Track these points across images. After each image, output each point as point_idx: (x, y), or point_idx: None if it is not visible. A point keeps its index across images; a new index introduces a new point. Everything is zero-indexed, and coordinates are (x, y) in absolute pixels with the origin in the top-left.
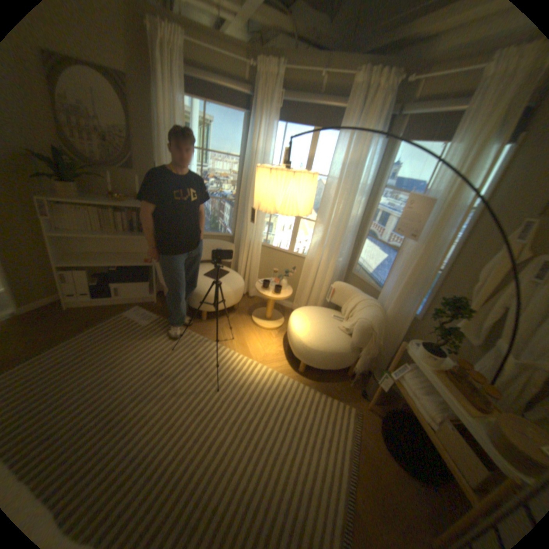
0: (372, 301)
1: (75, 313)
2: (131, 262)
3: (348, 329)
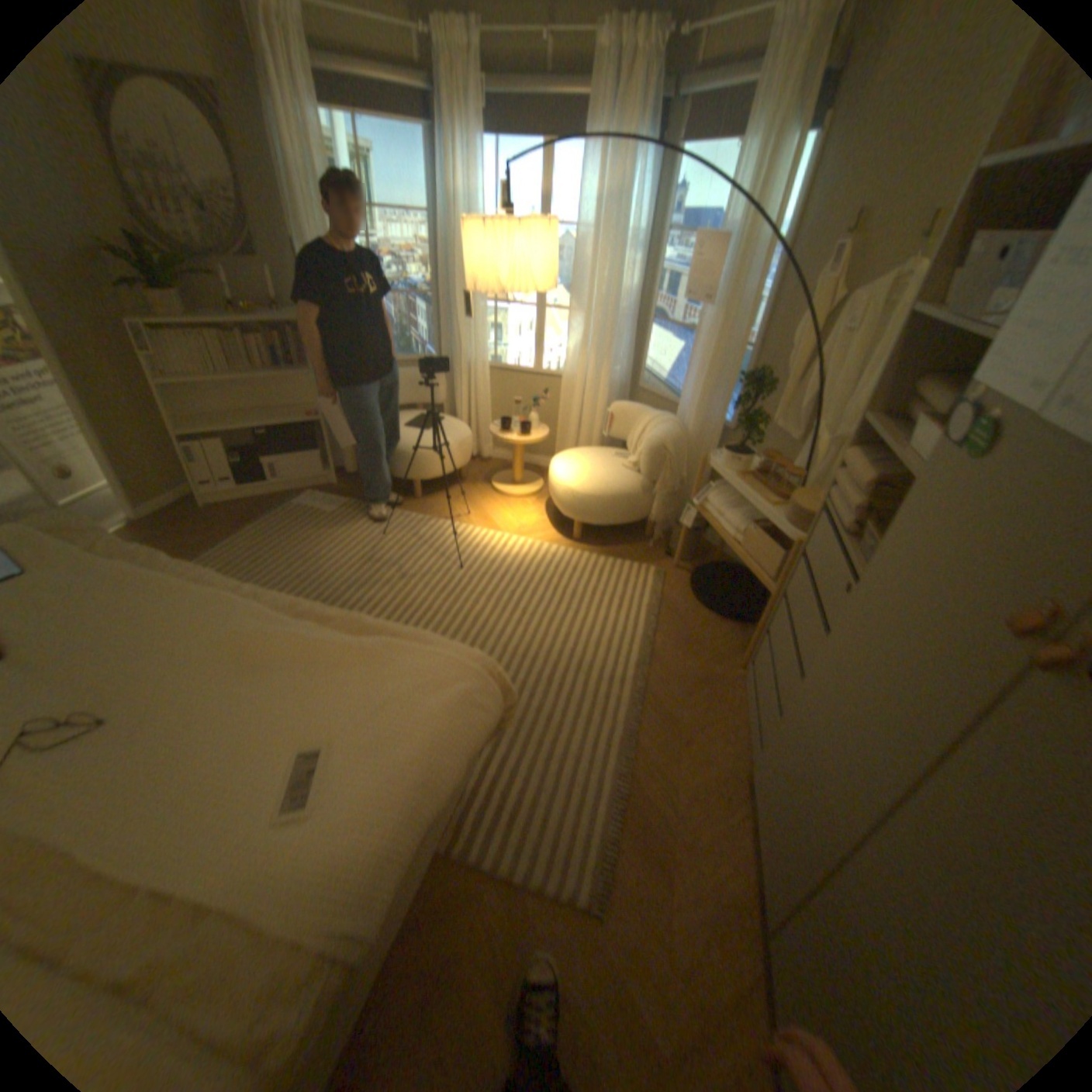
0: (666, 416)
1: (219, 508)
2: (286, 417)
3: (636, 463)
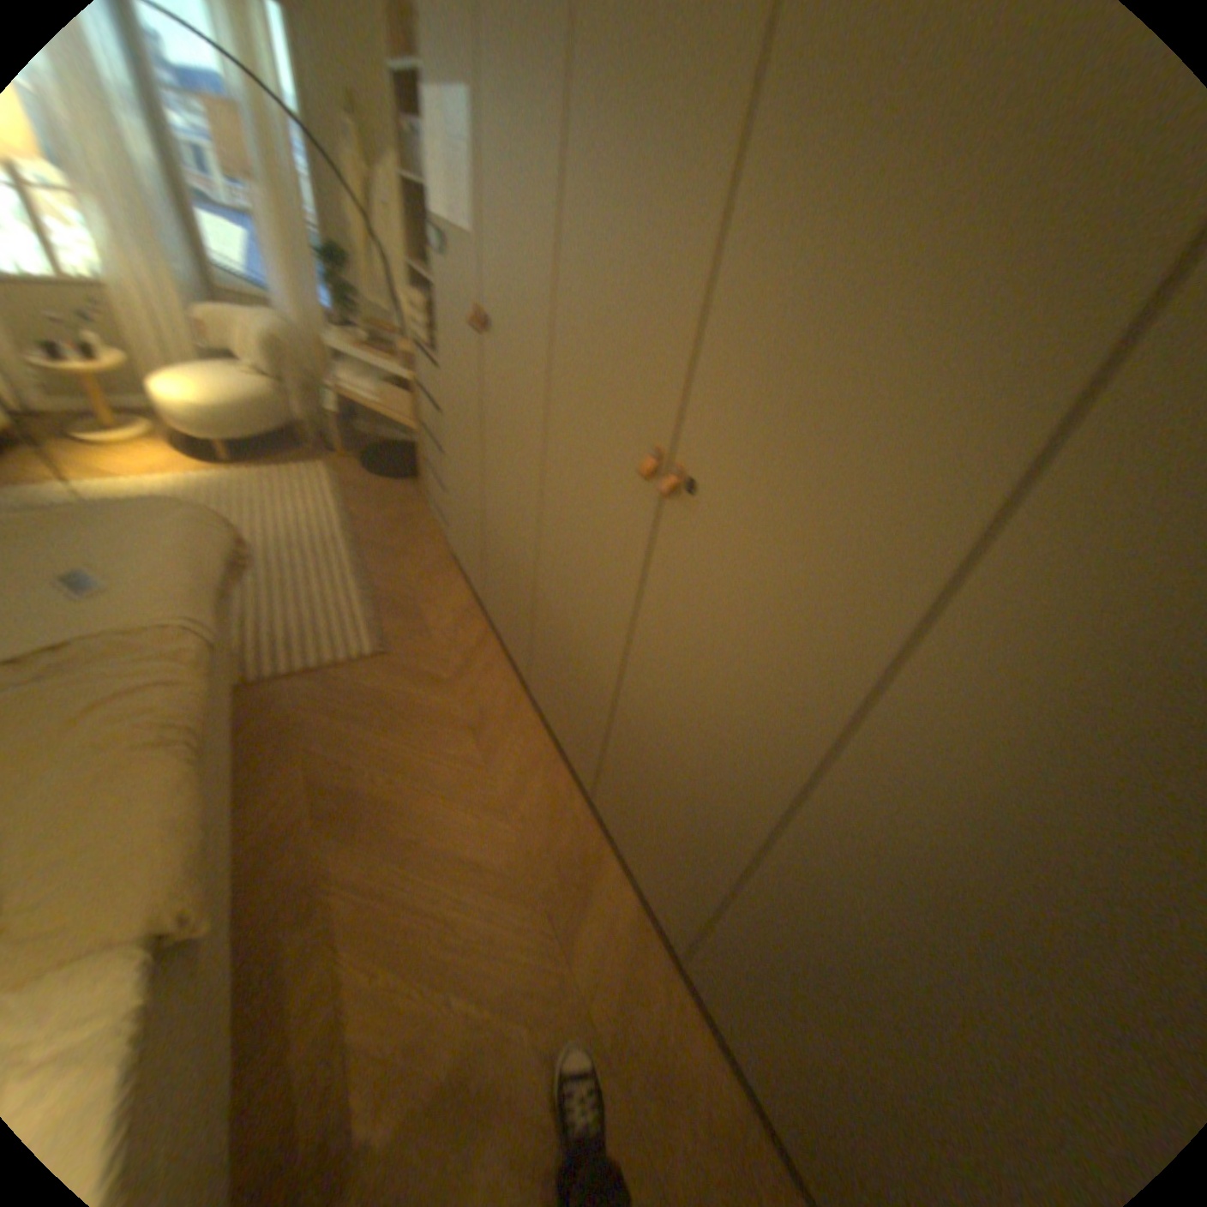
0: (259, 312)
1: None
2: None
3: (249, 365)
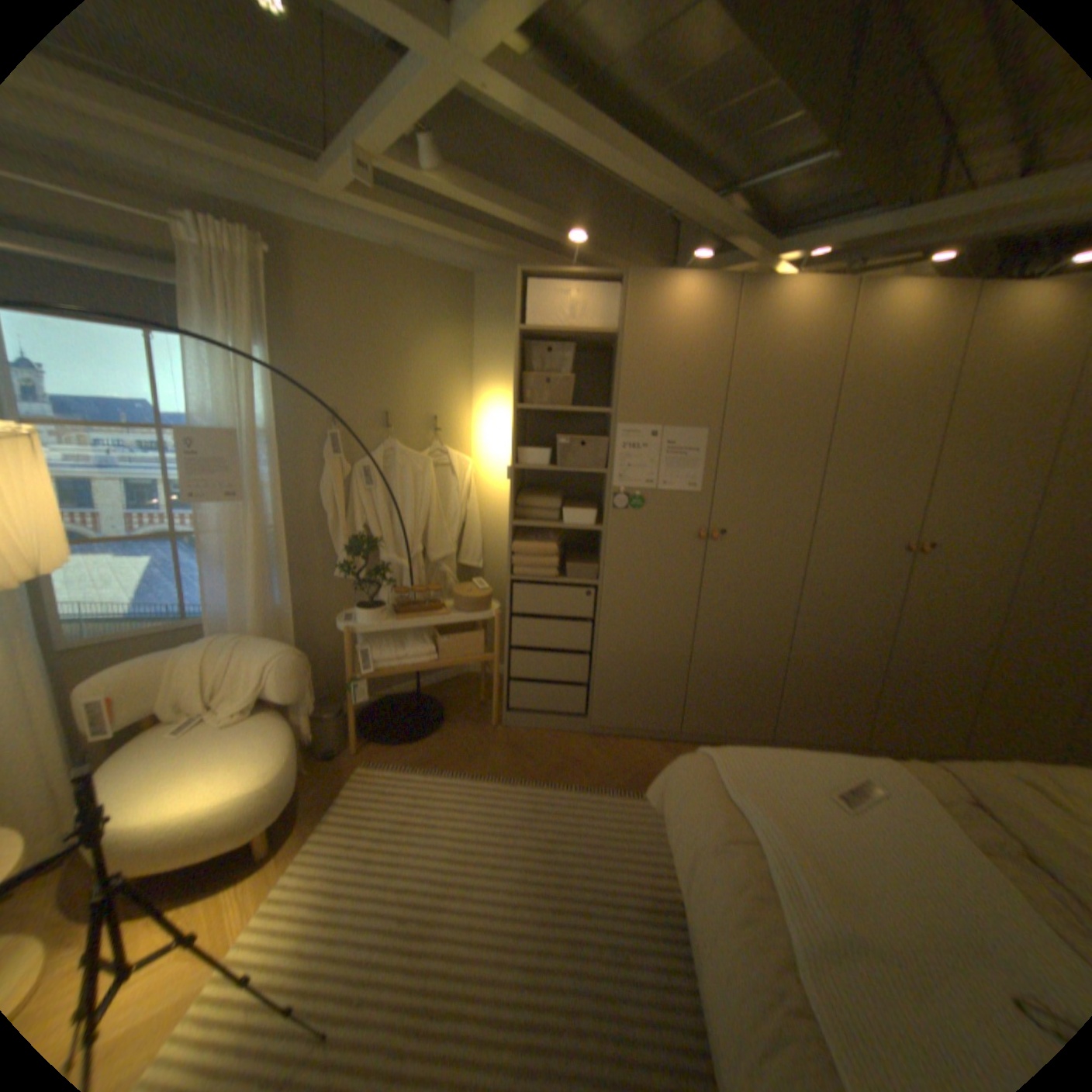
0: (217, 640)
1: None
2: None
3: (244, 706)
